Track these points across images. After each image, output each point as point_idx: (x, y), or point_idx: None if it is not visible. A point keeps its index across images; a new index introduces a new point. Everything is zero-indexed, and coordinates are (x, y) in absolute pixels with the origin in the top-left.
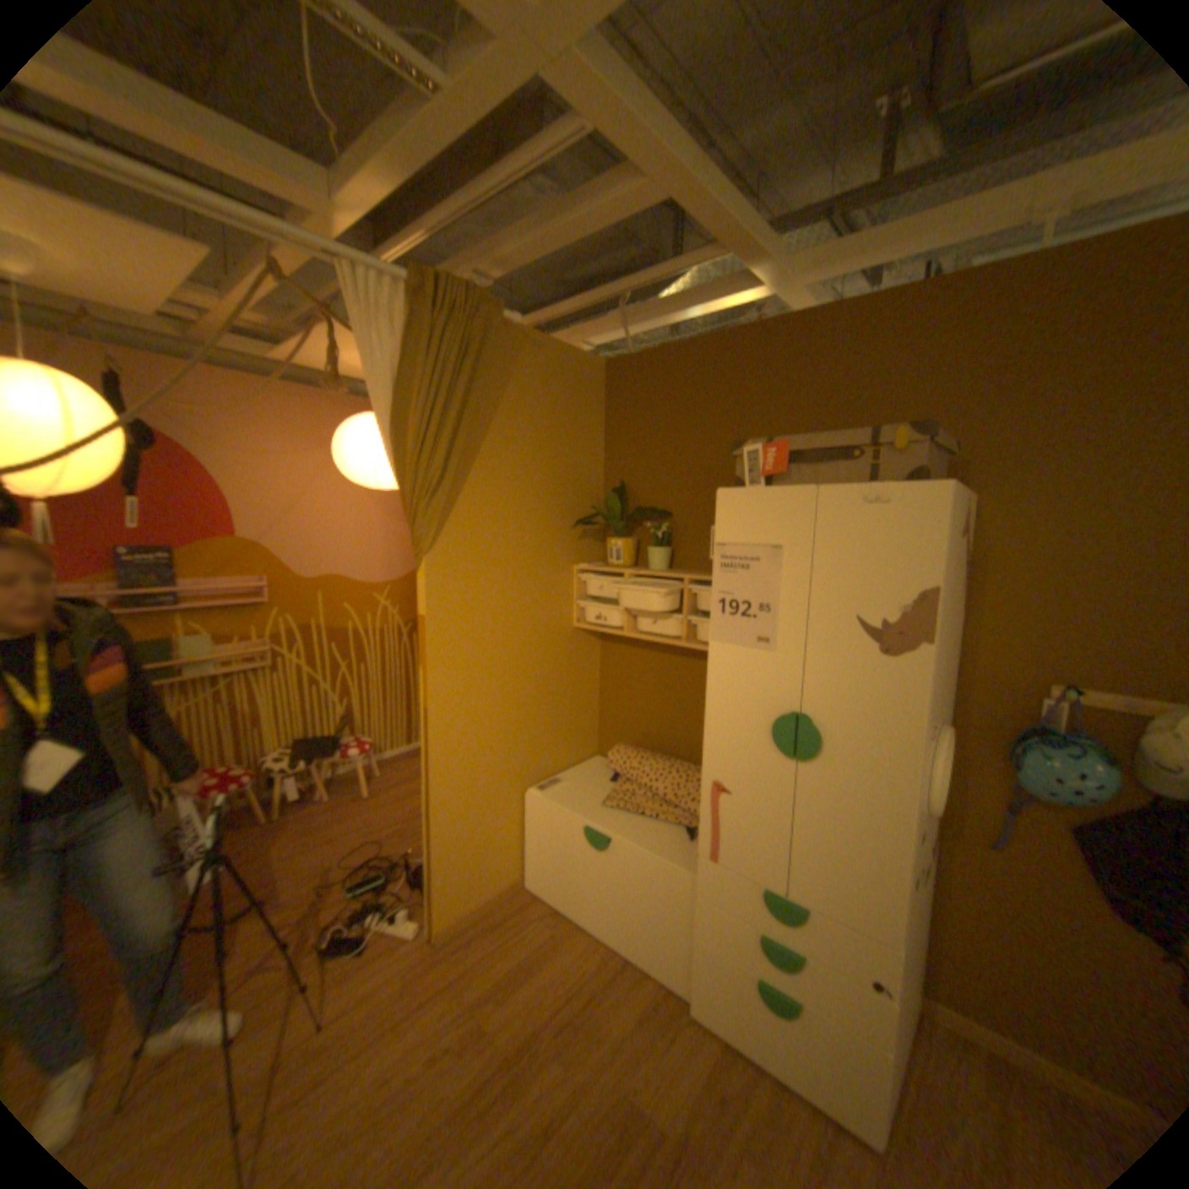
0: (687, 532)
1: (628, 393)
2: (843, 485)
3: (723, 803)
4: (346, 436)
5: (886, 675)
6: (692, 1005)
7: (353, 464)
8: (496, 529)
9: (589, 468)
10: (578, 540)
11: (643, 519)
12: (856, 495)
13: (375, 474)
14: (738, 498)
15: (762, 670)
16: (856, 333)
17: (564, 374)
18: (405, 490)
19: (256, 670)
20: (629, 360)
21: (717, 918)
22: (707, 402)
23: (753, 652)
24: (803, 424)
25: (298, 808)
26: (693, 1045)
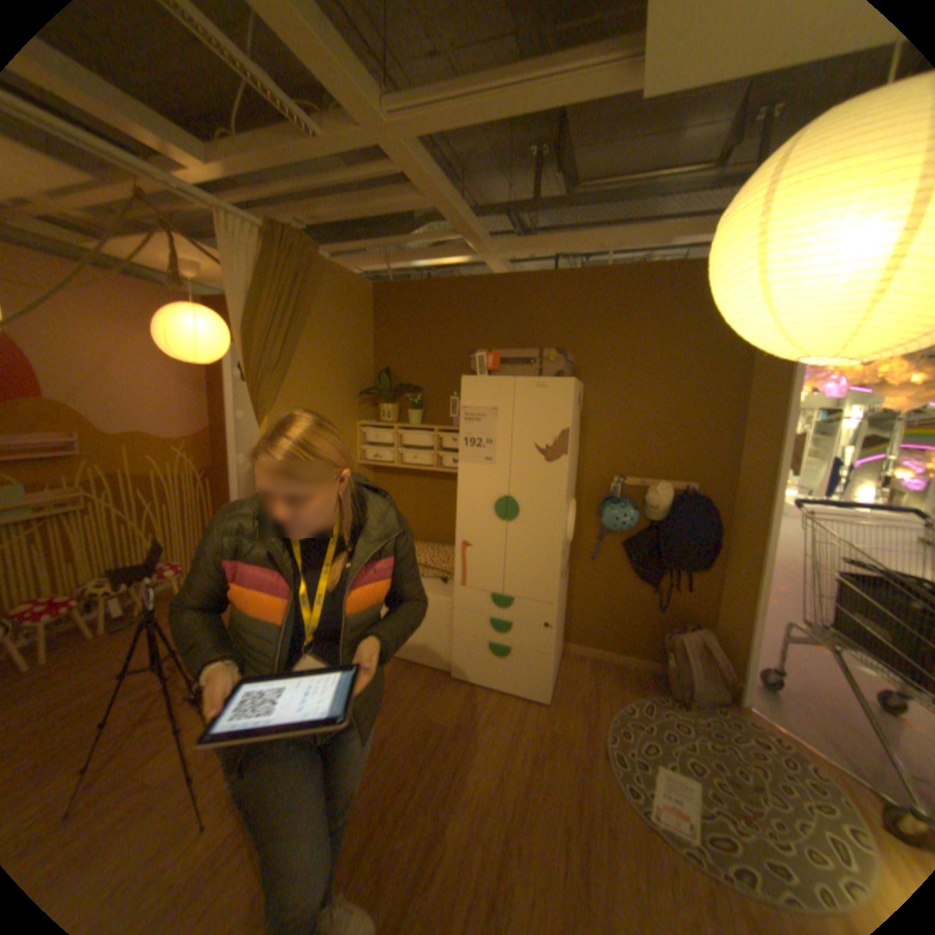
0: (432, 401)
1: (390, 308)
2: (526, 378)
3: (467, 552)
4: (166, 320)
5: (547, 472)
6: (449, 673)
7: (175, 343)
8: (309, 396)
9: (364, 356)
10: (359, 405)
11: (404, 392)
12: (532, 383)
13: (194, 351)
14: (473, 383)
15: (488, 476)
16: (526, 293)
17: (348, 291)
18: (248, 368)
19: (66, 514)
20: (390, 286)
21: (465, 617)
22: (443, 320)
23: (482, 466)
24: (500, 340)
25: (117, 625)
26: (453, 690)
